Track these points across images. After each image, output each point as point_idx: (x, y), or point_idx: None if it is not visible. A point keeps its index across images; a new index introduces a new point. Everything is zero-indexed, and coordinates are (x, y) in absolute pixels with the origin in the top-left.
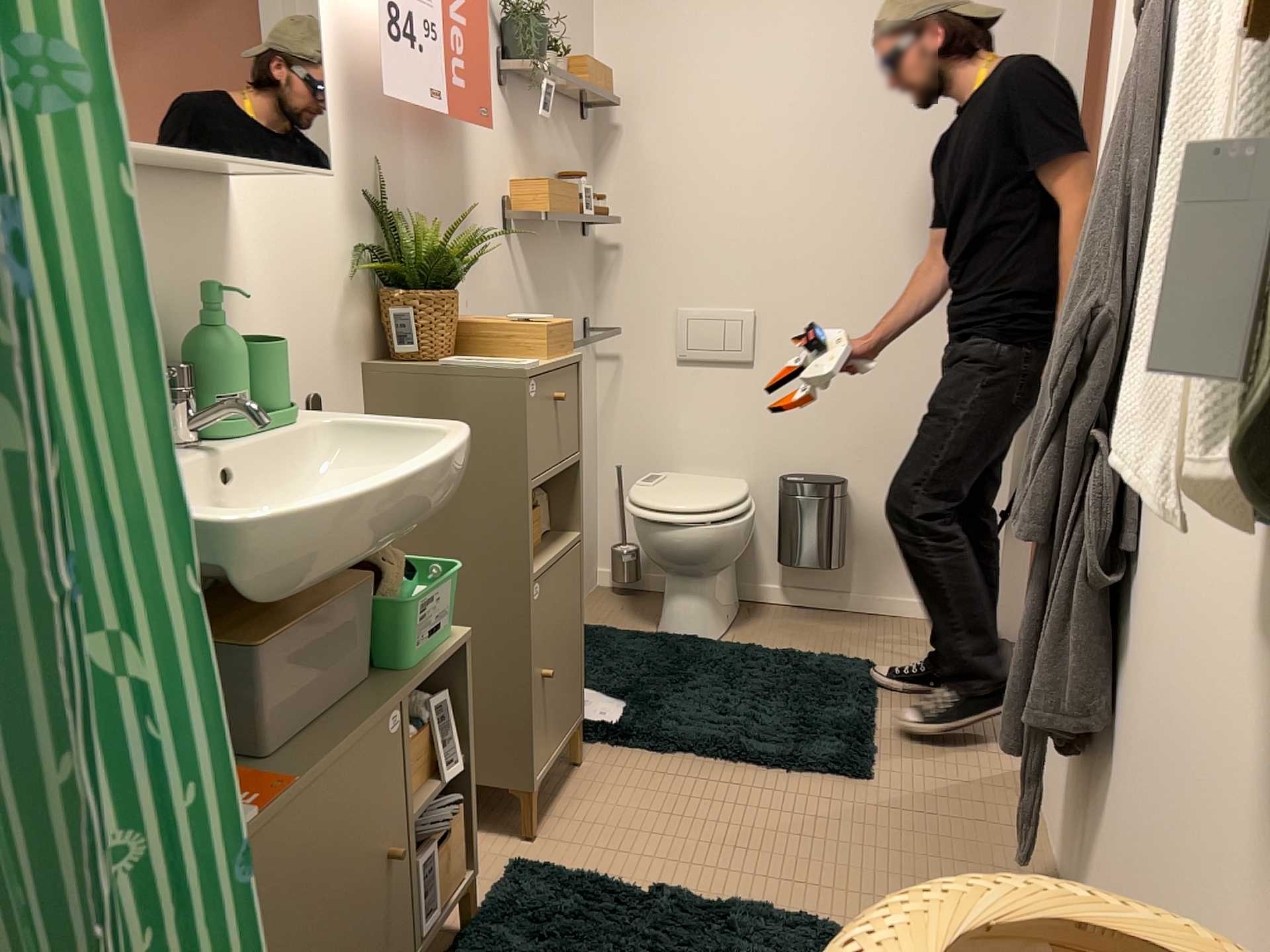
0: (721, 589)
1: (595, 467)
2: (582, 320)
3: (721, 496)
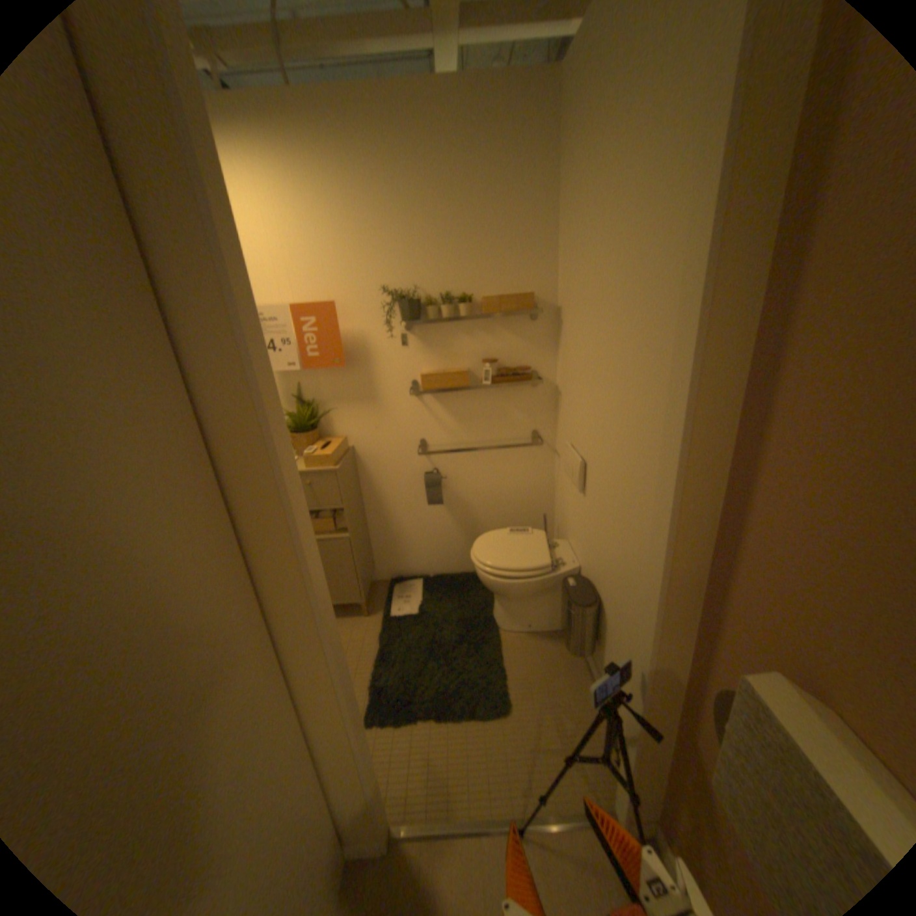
0: (521, 609)
1: (546, 508)
2: (526, 431)
3: (504, 561)
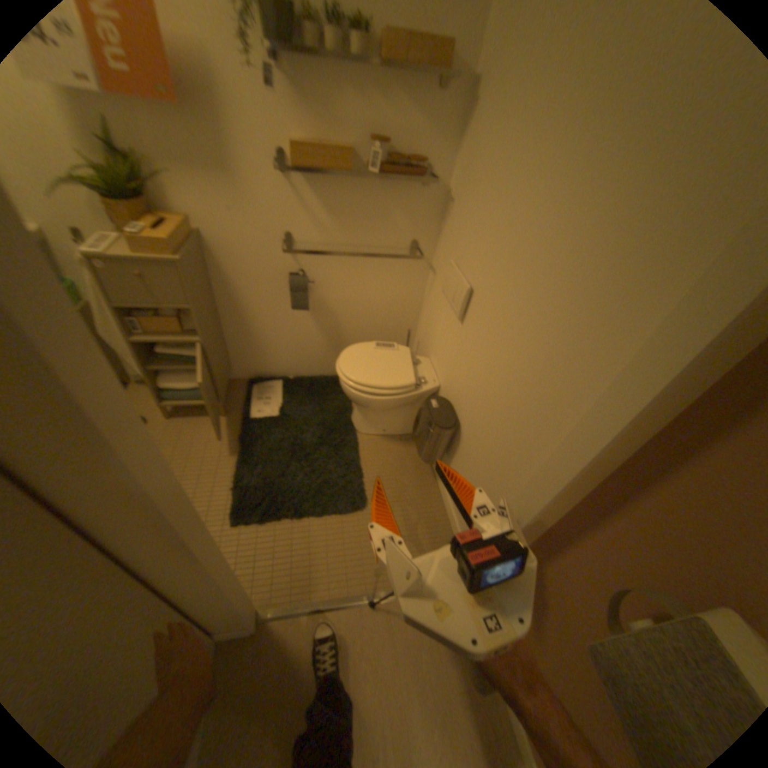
0: (378, 416)
1: (410, 322)
2: (405, 238)
3: (370, 376)
